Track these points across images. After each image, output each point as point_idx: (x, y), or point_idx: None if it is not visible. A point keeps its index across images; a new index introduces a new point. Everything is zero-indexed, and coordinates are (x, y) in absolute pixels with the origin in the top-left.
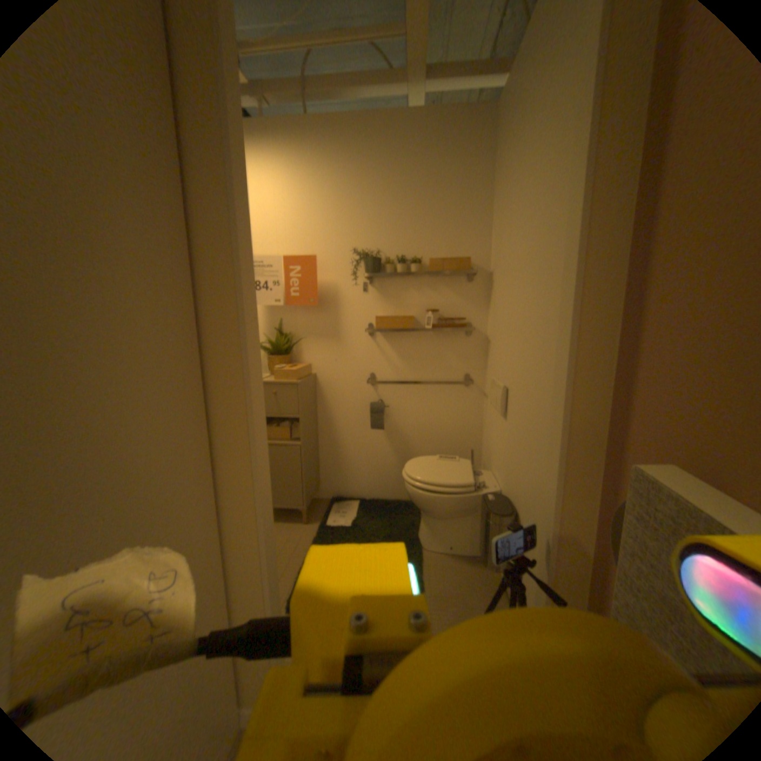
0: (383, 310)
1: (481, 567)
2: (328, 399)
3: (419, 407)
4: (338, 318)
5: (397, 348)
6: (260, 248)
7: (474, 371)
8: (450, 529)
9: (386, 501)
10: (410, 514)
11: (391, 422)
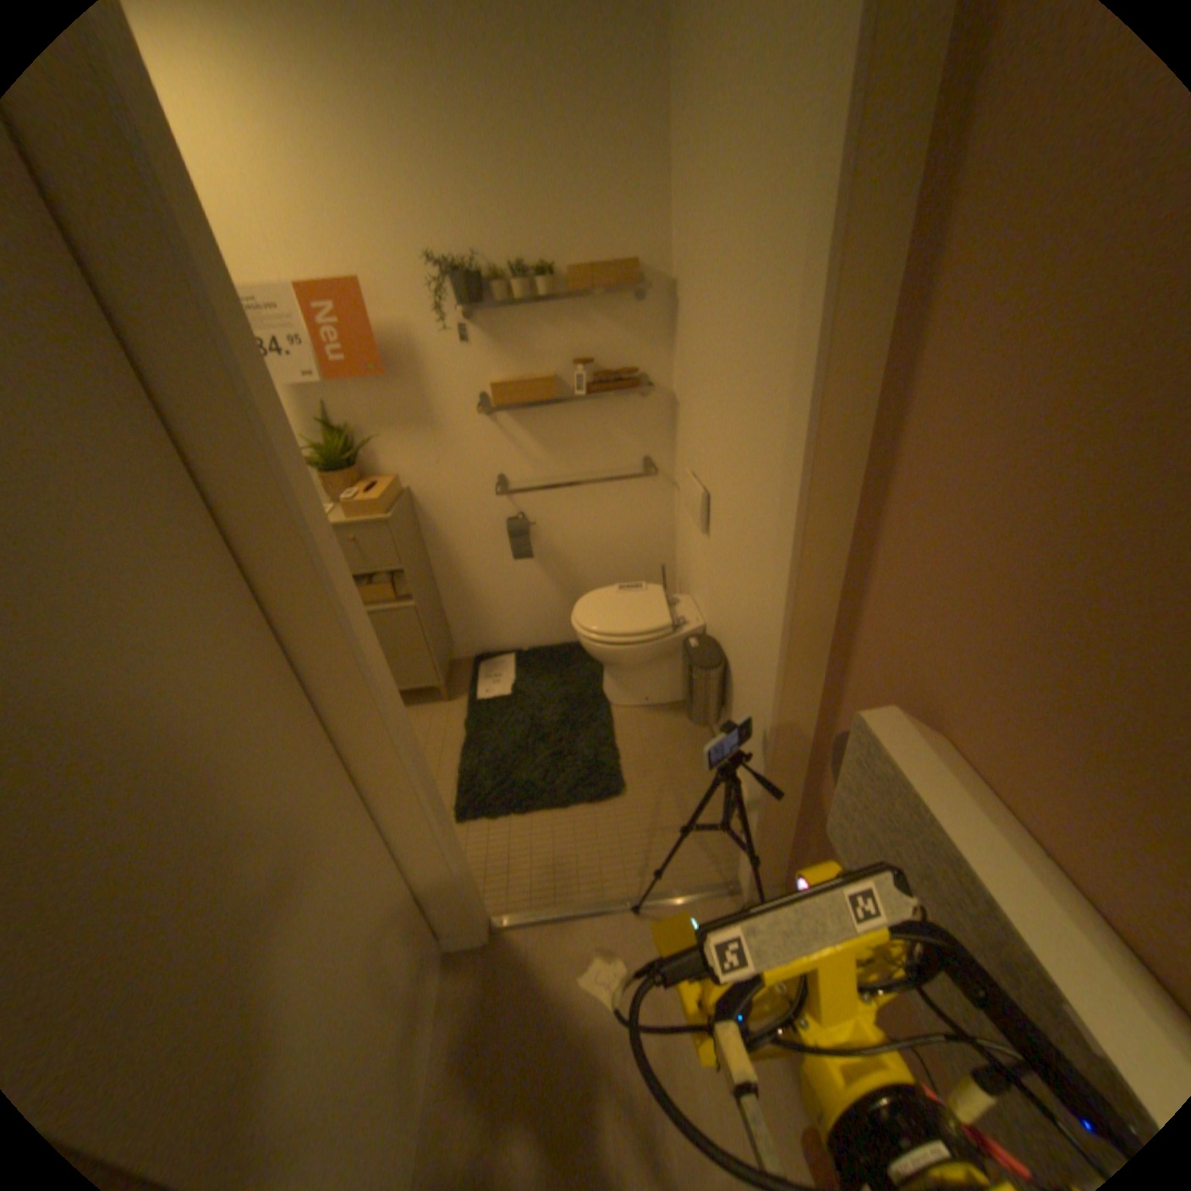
0: (499, 371)
1: (682, 718)
2: (437, 527)
3: (579, 520)
4: (425, 394)
5: (533, 434)
6: (238, 267)
7: (655, 456)
8: (641, 680)
9: (551, 650)
10: (586, 665)
11: (541, 546)
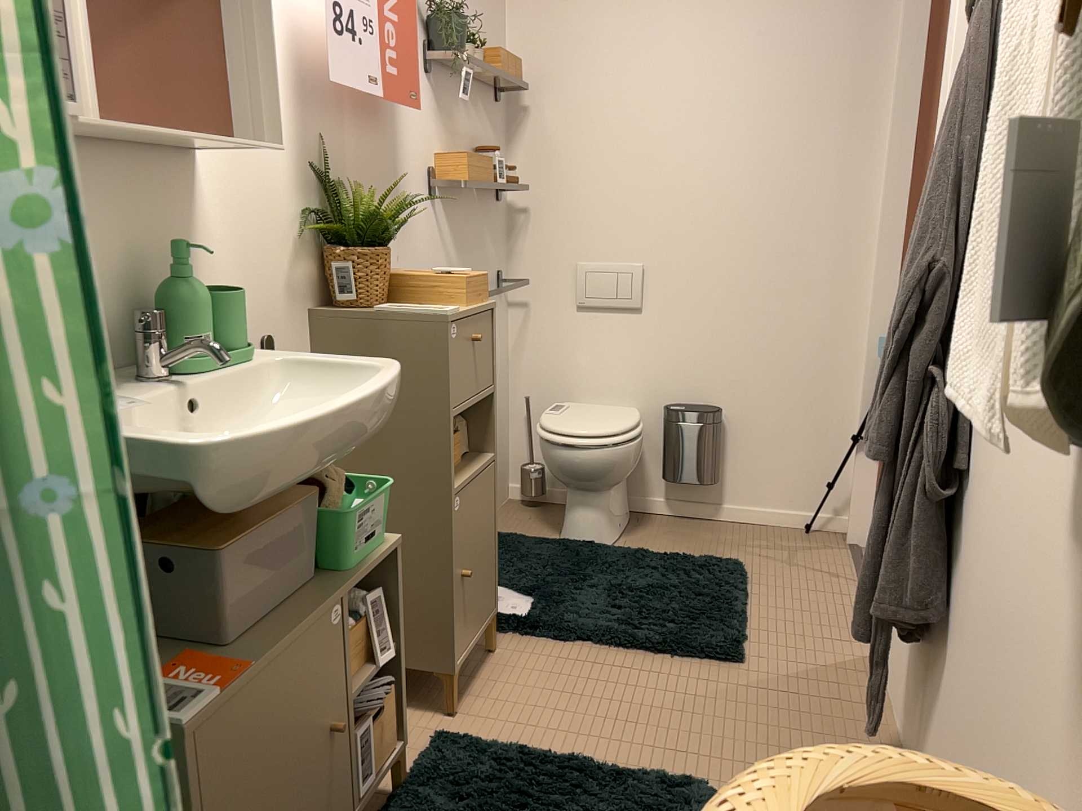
0: (440, 145)
1: (652, 524)
2: None
3: None
4: (398, 155)
5: (453, 231)
6: None
7: (502, 269)
8: (616, 500)
9: None
10: (526, 542)
11: None
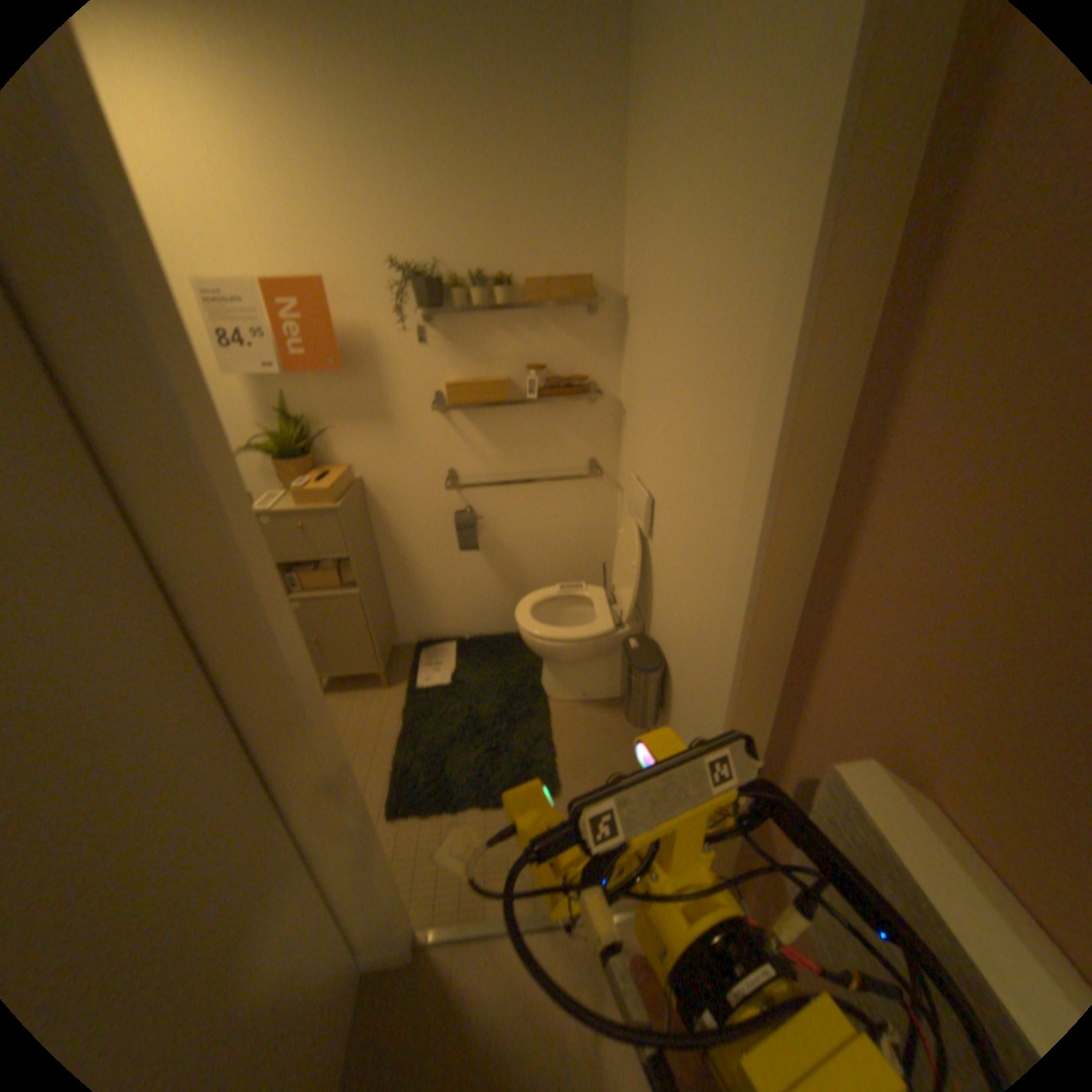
0: (455, 373)
1: (620, 716)
2: (387, 518)
3: (525, 516)
4: (382, 391)
5: (485, 434)
6: (206, 264)
7: (600, 459)
8: (580, 677)
9: (492, 641)
10: (526, 657)
11: (487, 540)
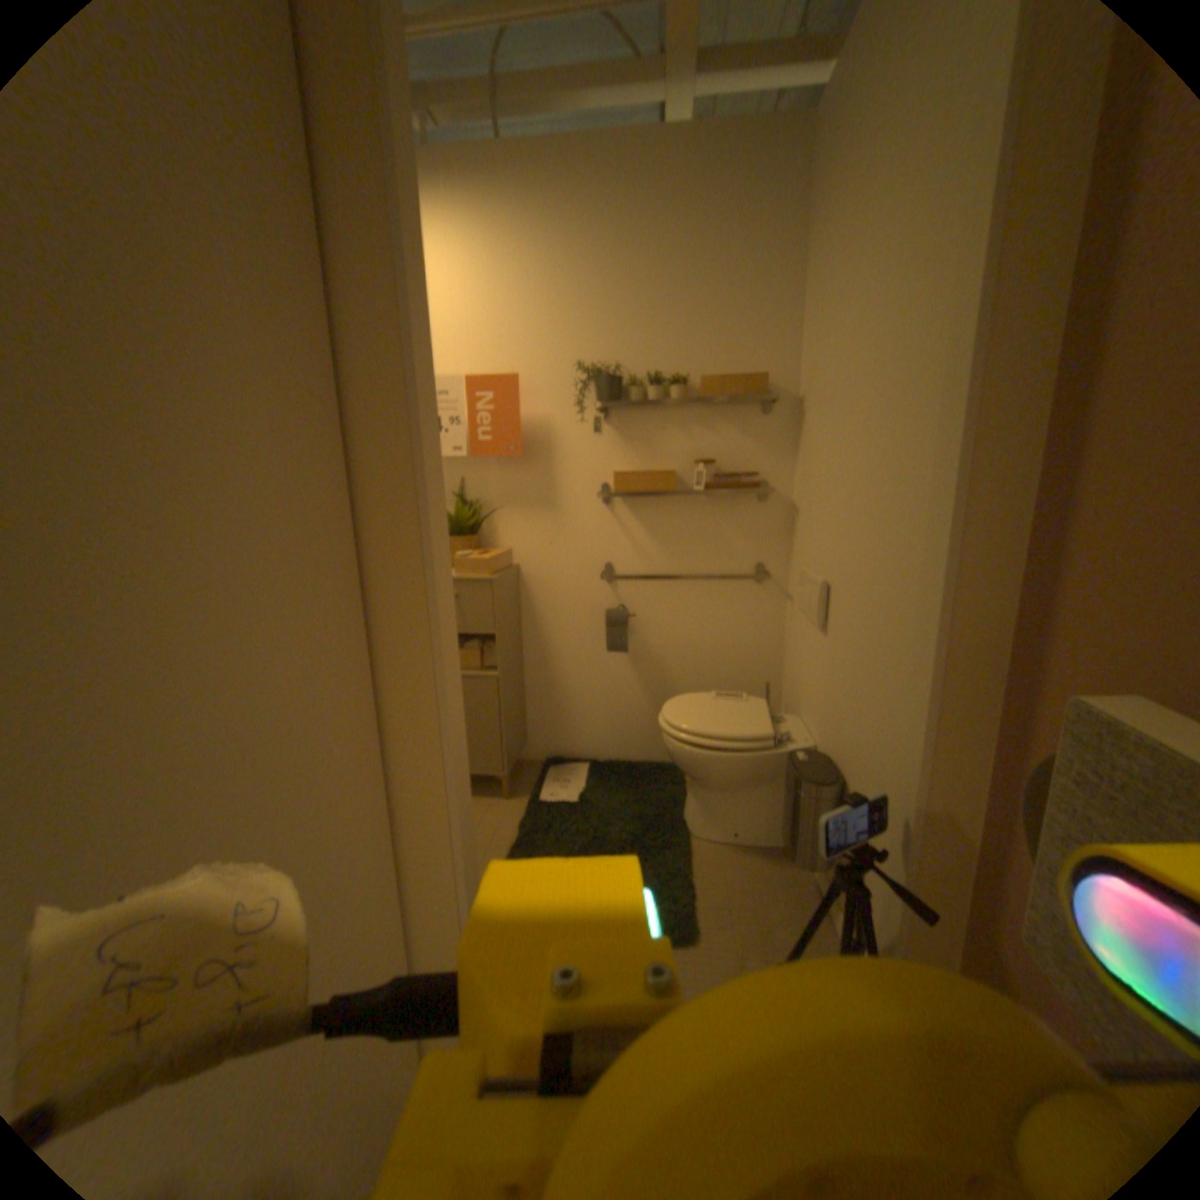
0: (625, 461)
1: (784, 864)
2: (538, 605)
3: (682, 617)
4: (554, 476)
5: (648, 523)
6: None
7: (771, 559)
8: (734, 805)
9: (631, 763)
10: (670, 784)
11: (639, 640)
